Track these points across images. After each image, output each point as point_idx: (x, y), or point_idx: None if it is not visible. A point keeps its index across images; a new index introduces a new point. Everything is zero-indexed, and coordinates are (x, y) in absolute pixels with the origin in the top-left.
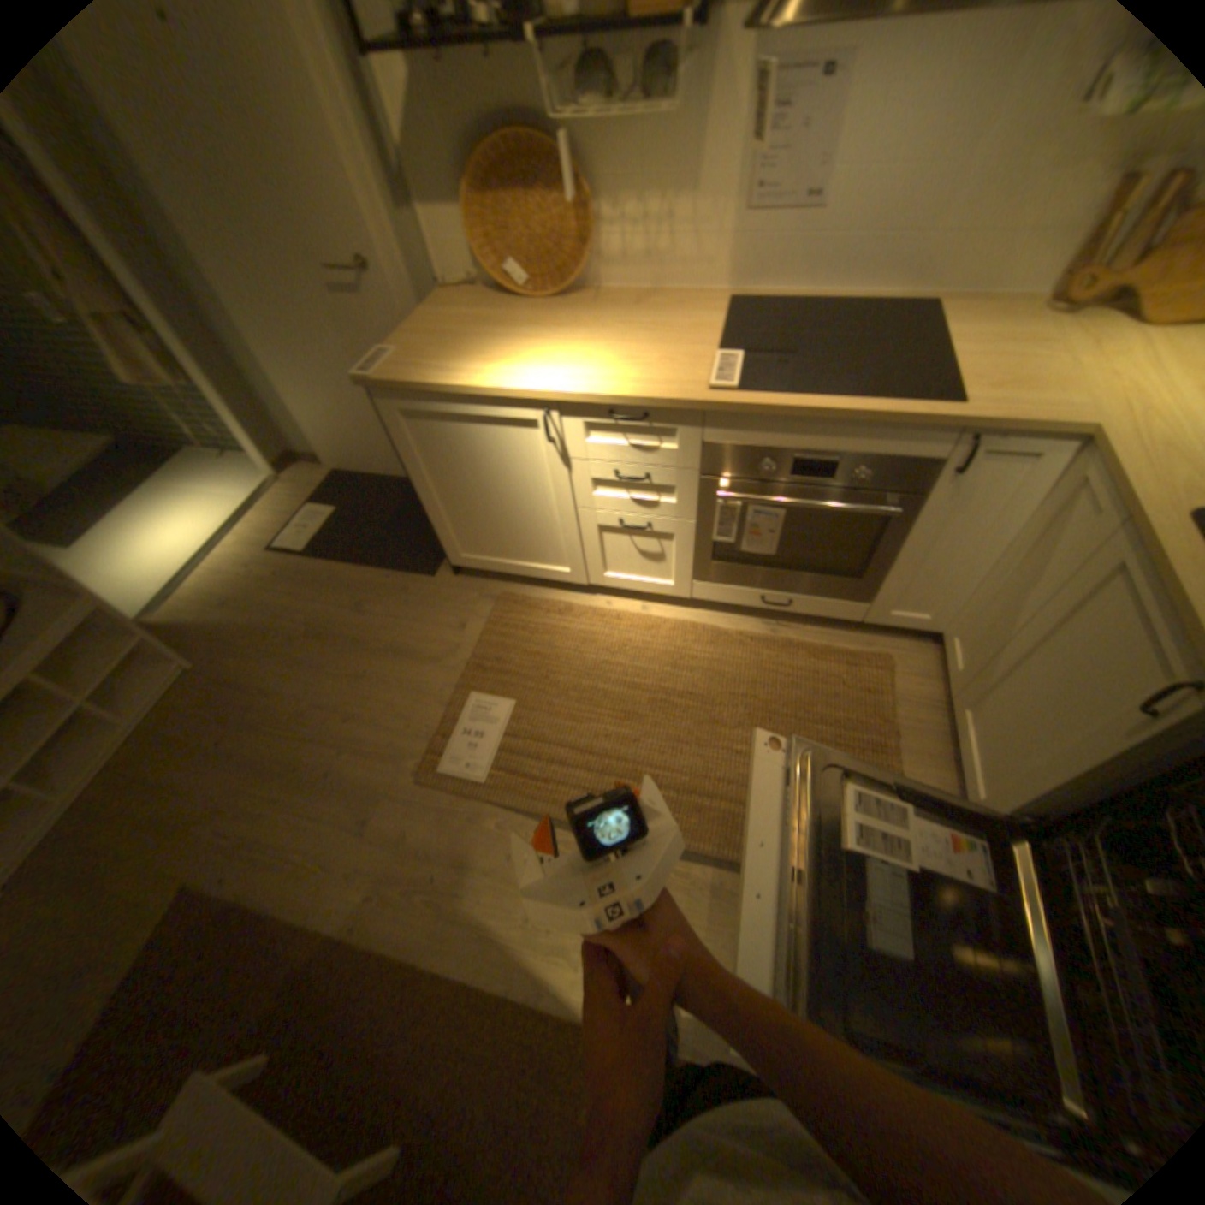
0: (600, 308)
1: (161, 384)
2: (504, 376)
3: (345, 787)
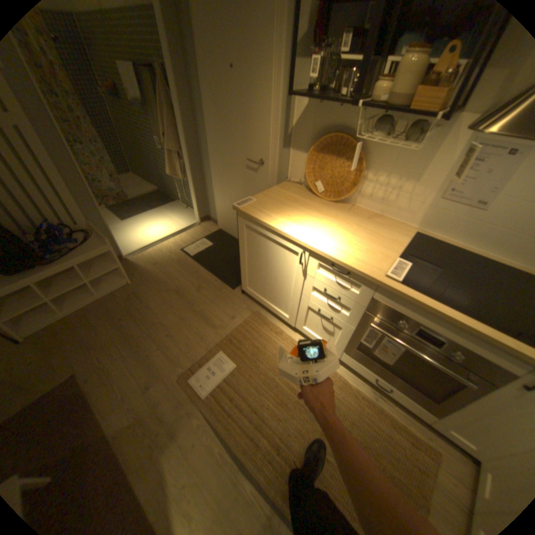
0: (351, 215)
1: (181, 178)
2: (293, 230)
3: (151, 367)
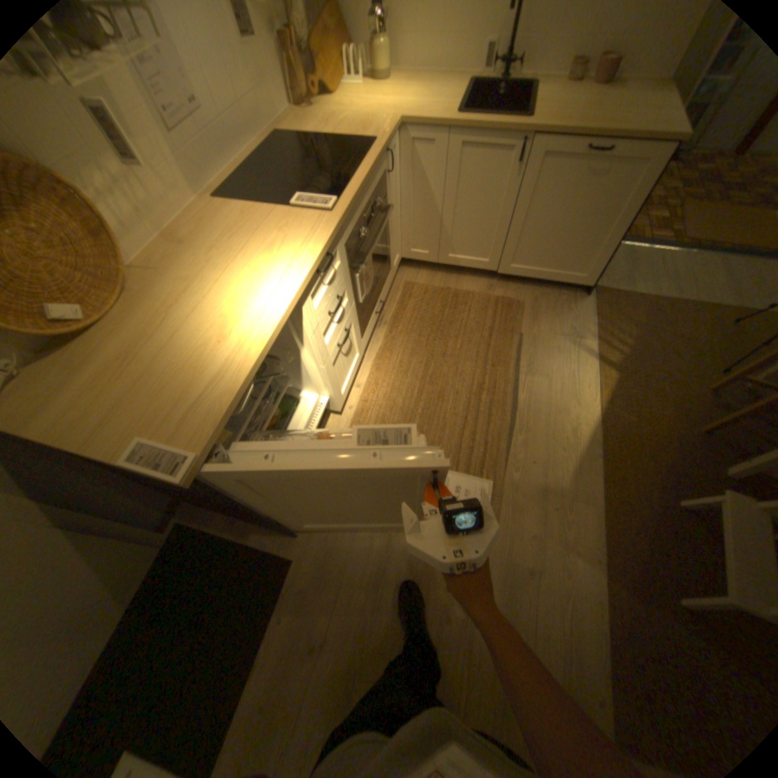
0: (172, 261)
1: None
2: (259, 318)
3: (504, 597)
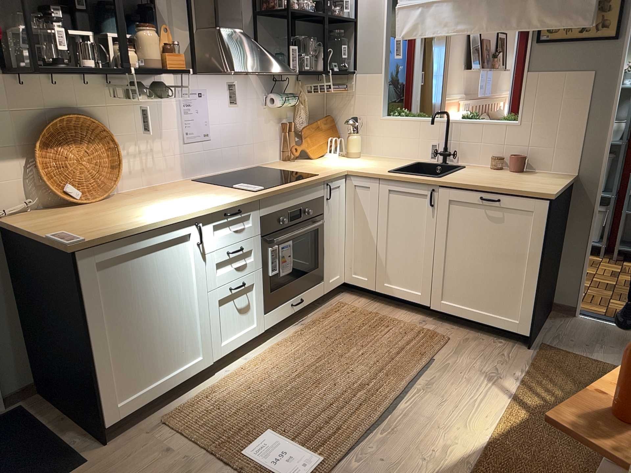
0: (143, 195)
1: None
2: (166, 215)
3: None
